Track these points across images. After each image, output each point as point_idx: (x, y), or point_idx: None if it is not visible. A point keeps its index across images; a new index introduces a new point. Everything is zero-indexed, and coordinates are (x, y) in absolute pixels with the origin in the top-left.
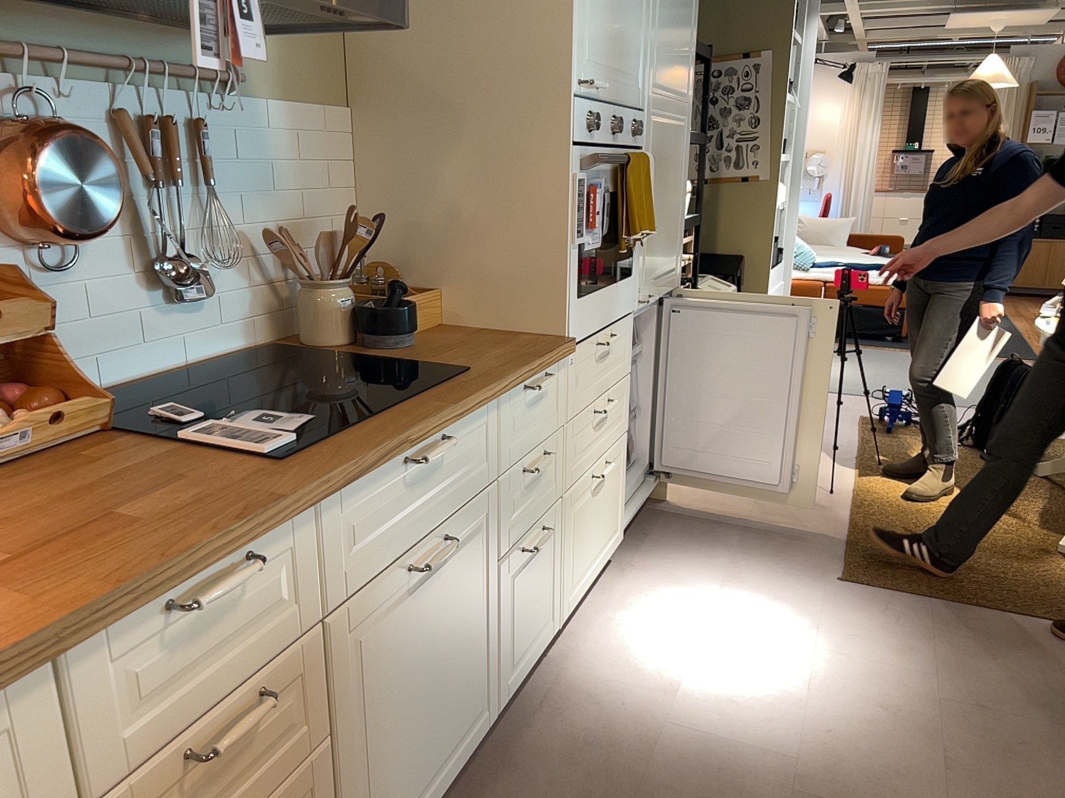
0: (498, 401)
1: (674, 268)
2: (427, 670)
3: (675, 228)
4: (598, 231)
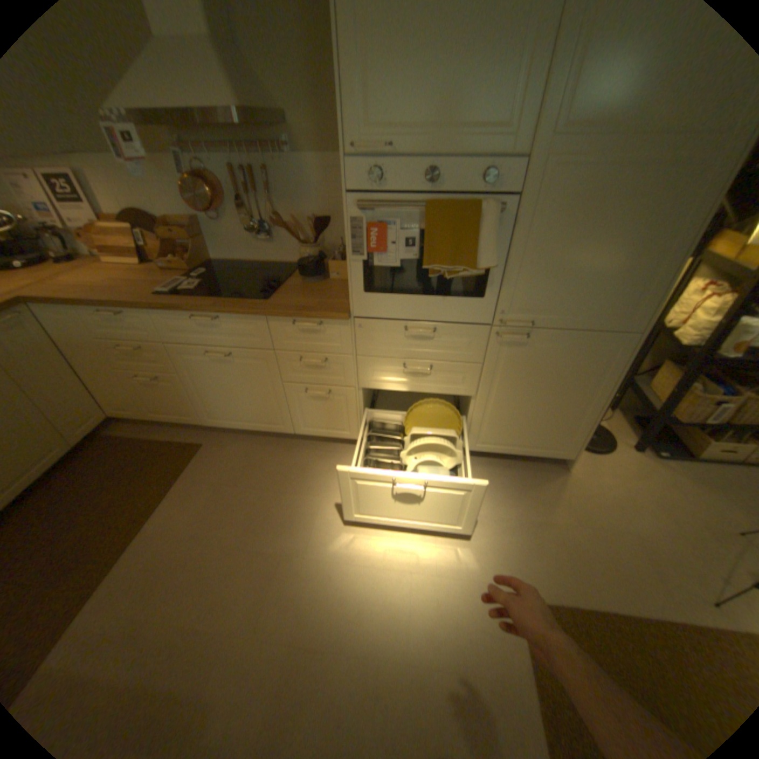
0: (266, 319)
1: (621, 314)
2: (231, 389)
3: (630, 276)
4: (391, 256)
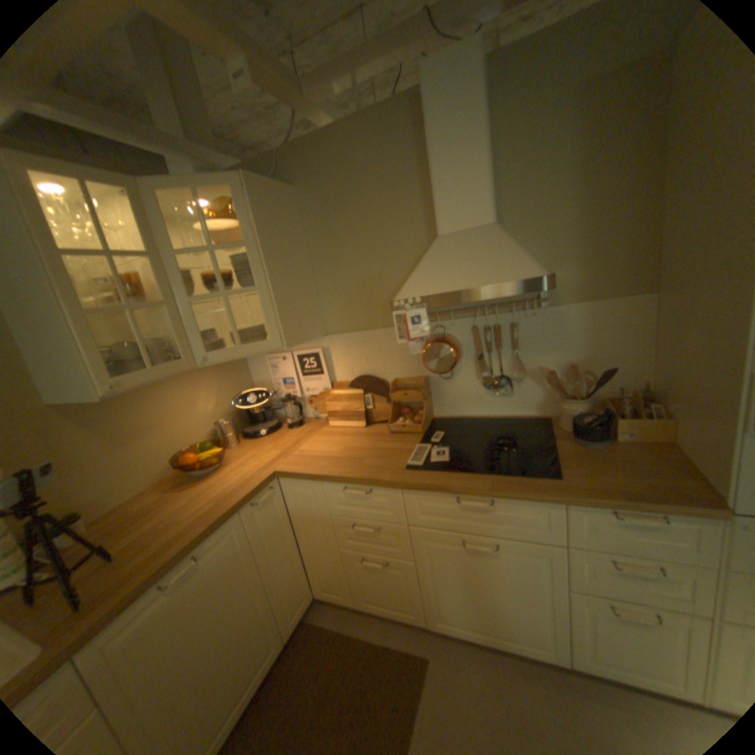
0: (568, 507)
1: None
2: (485, 589)
3: None
4: None
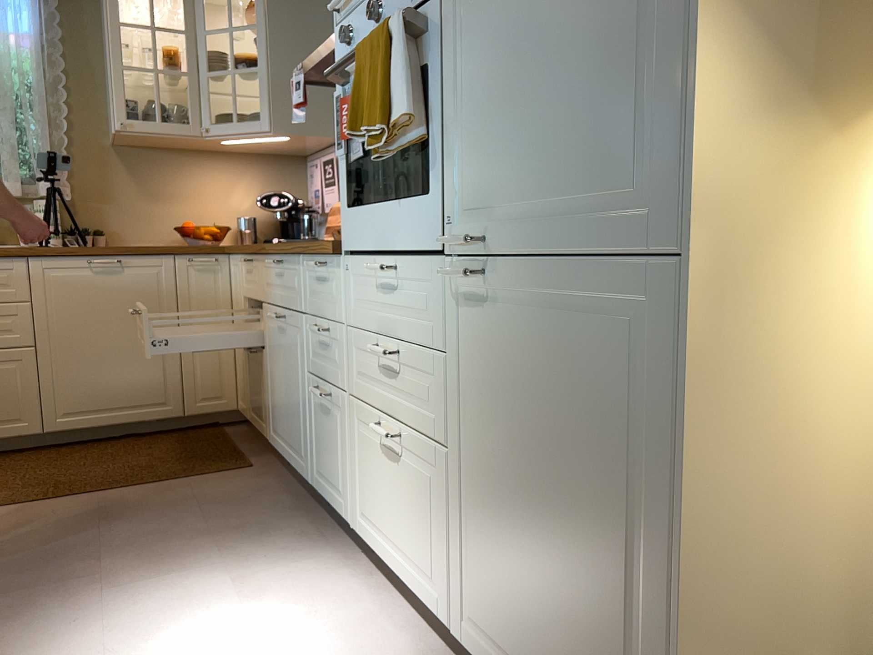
0: (301, 261)
1: (631, 195)
2: (283, 378)
3: (615, 79)
4: (360, 140)
